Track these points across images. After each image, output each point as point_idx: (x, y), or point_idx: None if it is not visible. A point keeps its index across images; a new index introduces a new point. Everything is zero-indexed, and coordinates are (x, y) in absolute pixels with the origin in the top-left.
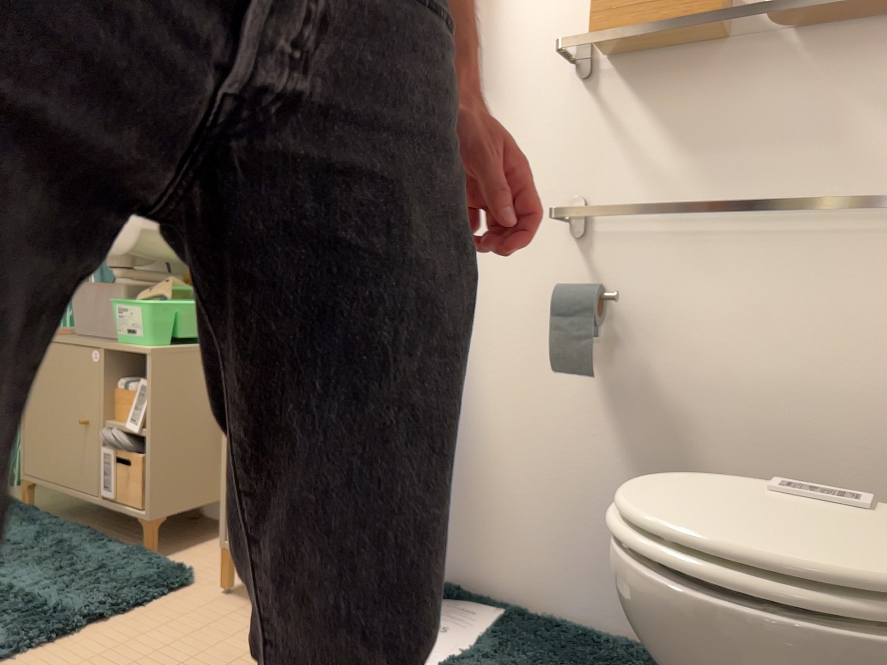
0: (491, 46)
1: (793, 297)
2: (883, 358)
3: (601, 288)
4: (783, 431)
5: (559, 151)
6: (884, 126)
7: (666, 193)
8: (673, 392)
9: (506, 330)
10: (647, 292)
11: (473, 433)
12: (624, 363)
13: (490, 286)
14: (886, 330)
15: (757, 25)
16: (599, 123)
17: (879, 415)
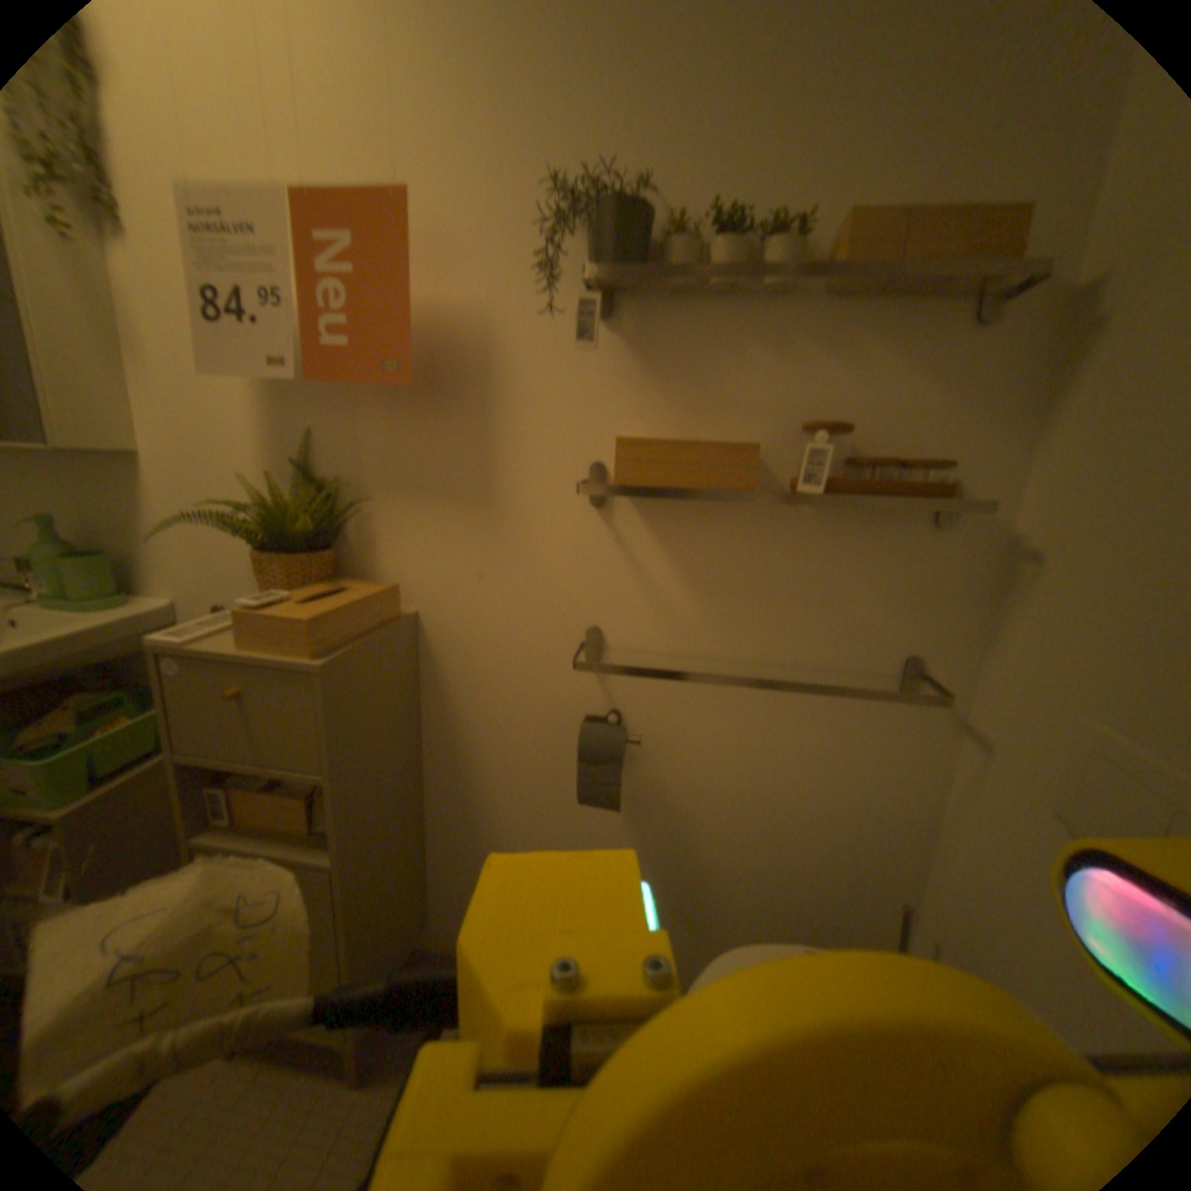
0: (491, 445)
1: (797, 737)
2: (865, 790)
3: (622, 716)
4: (781, 841)
5: (576, 577)
6: (887, 601)
7: (688, 634)
8: (689, 808)
9: (523, 747)
10: (666, 722)
11: (491, 836)
12: (643, 782)
13: (503, 704)
14: (869, 768)
15: (784, 483)
16: (620, 555)
17: (856, 831)
